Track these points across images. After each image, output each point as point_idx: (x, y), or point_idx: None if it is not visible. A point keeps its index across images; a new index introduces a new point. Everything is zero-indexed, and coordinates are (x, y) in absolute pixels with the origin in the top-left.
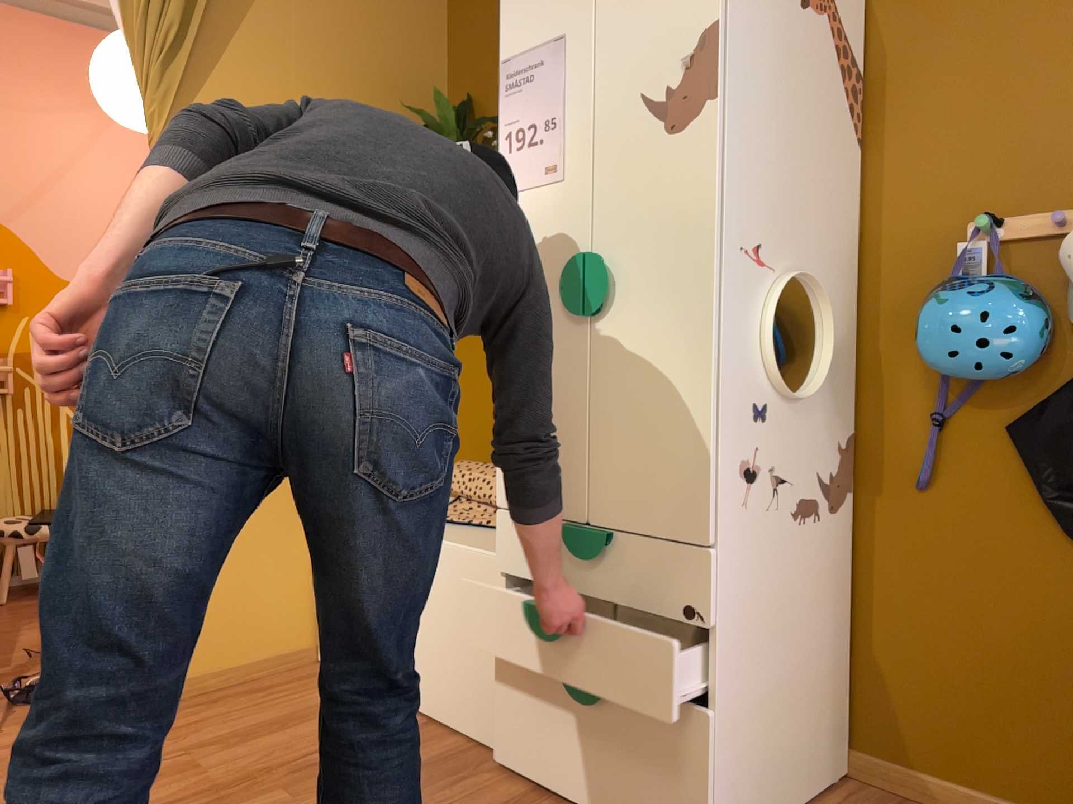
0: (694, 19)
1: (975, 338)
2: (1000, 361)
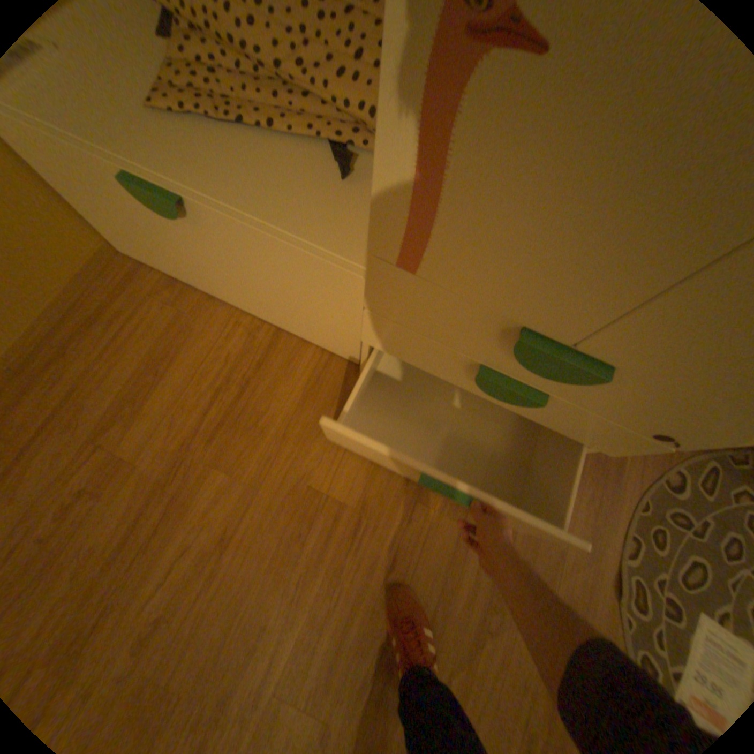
0: None
1: None
2: None
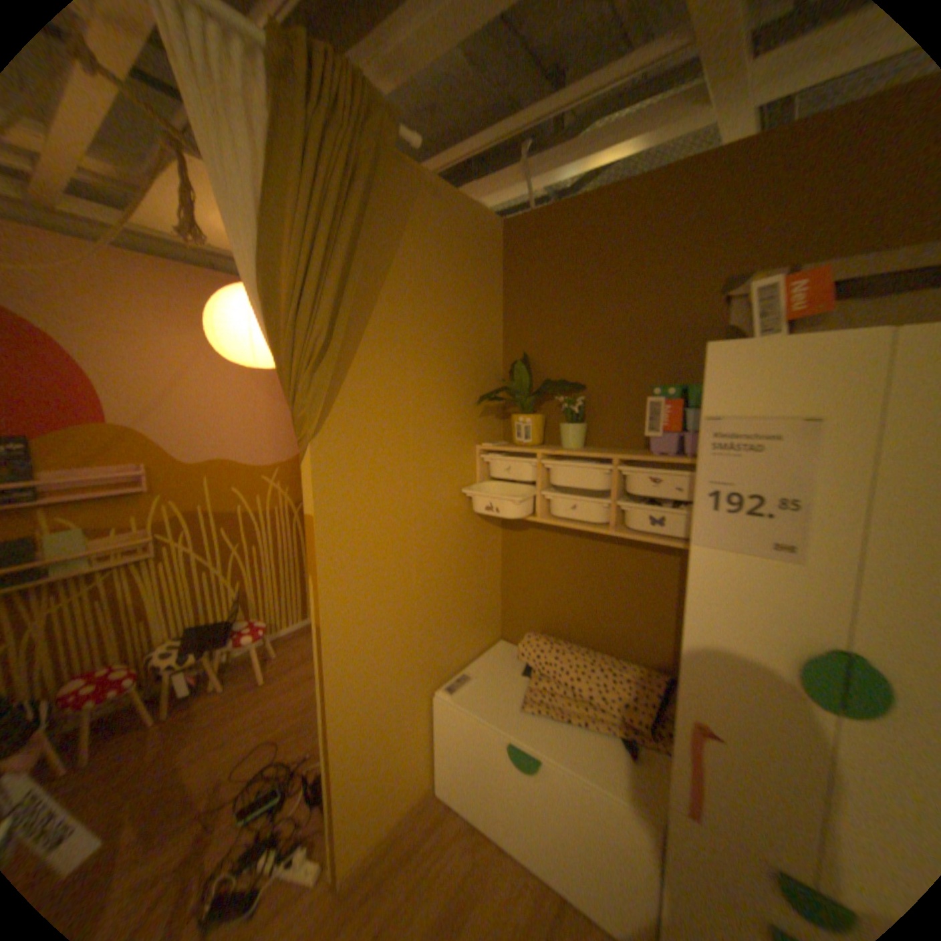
0: None
1: None
2: None
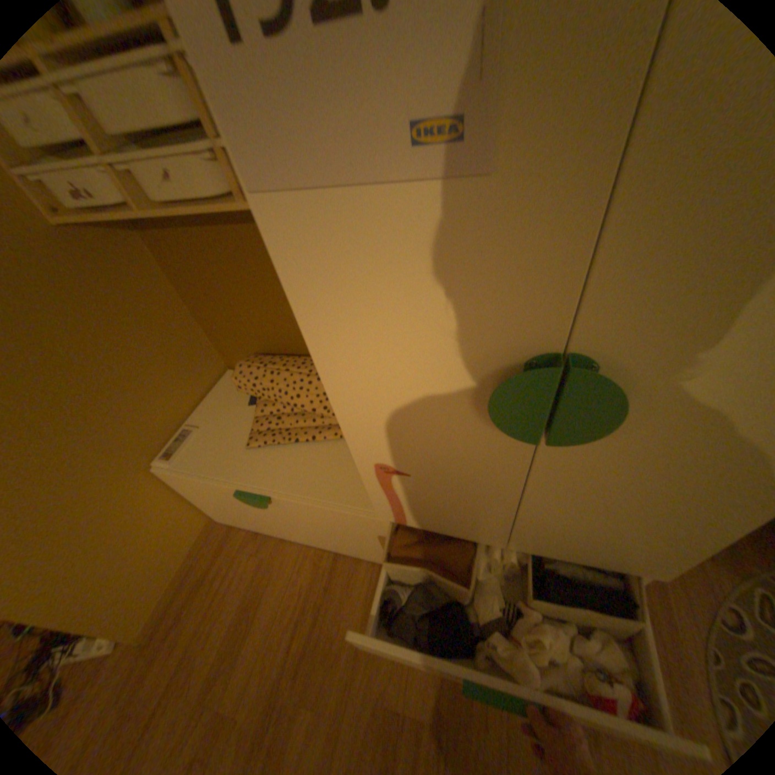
0: None
1: None
2: None
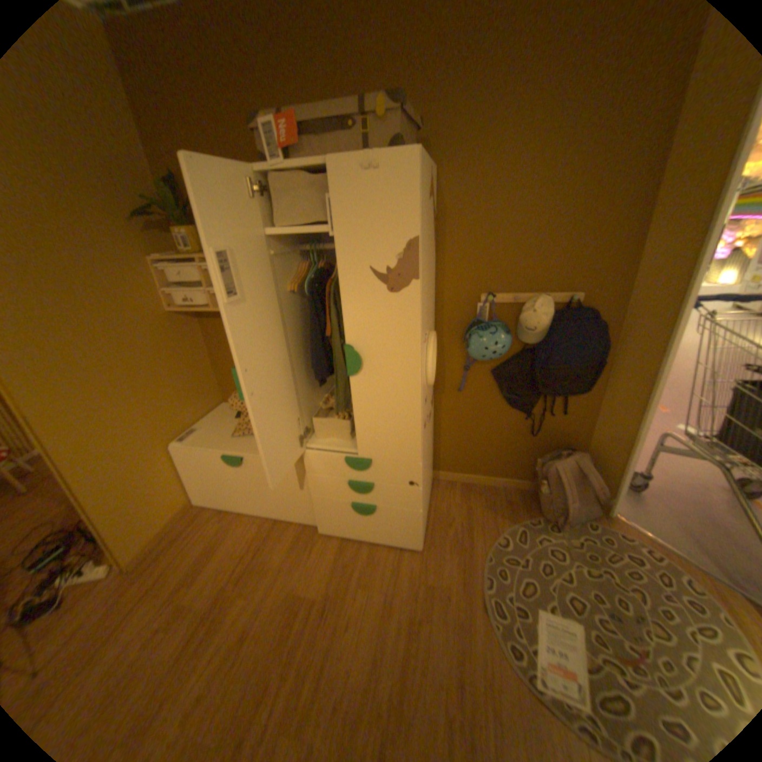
0: (402, 232)
1: (491, 351)
2: (497, 357)
